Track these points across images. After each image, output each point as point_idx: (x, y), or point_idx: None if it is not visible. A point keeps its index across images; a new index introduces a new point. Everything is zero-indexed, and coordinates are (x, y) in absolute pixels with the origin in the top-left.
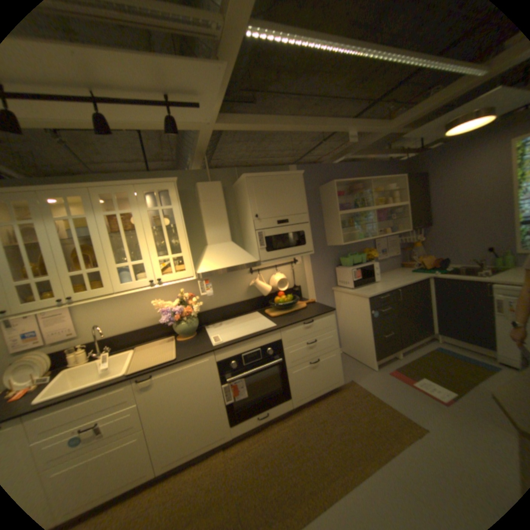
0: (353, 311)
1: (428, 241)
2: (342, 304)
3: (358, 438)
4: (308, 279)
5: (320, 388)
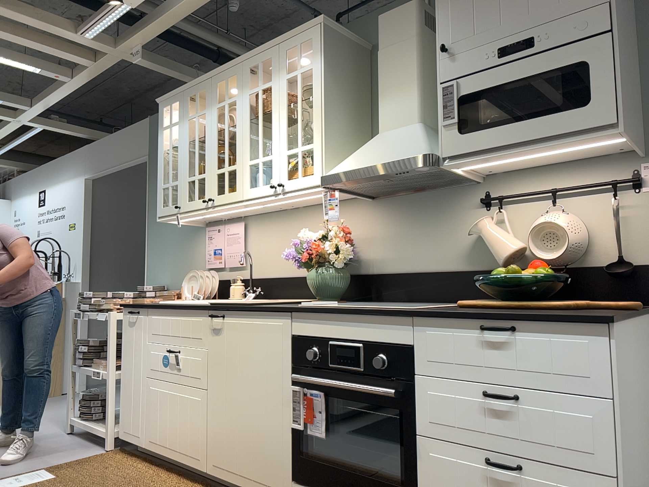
0: None
1: None
2: None
3: None
4: None
5: None
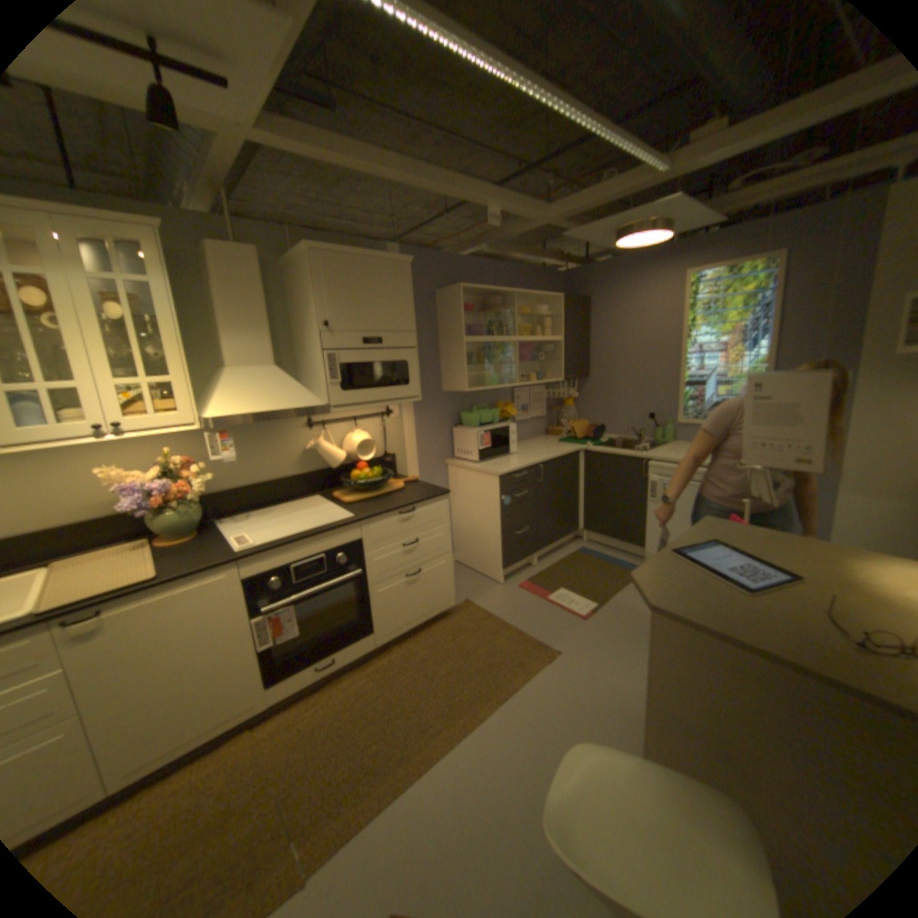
0: (475, 496)
1: (582, 398)
2: (460, 486)
3: (472, 675)
4: (409, 444)
5: (420, 613)
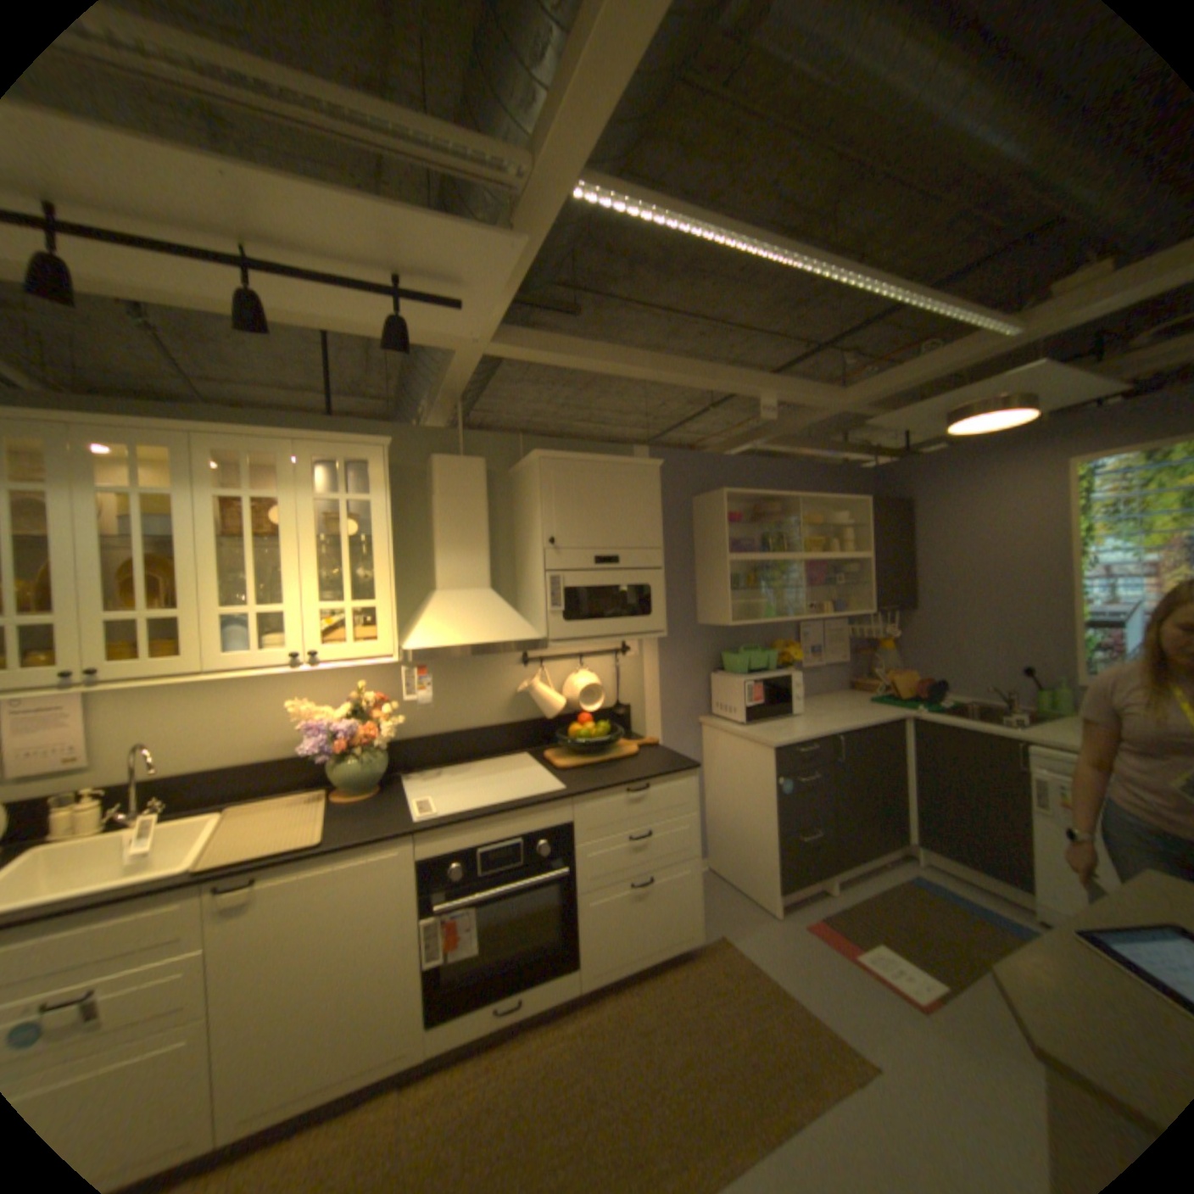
0: (739, 775)
1: (907, 639)
2: (717, 757)
3: (722, 1078)
4: (648, 692)
5: (649, 950)
